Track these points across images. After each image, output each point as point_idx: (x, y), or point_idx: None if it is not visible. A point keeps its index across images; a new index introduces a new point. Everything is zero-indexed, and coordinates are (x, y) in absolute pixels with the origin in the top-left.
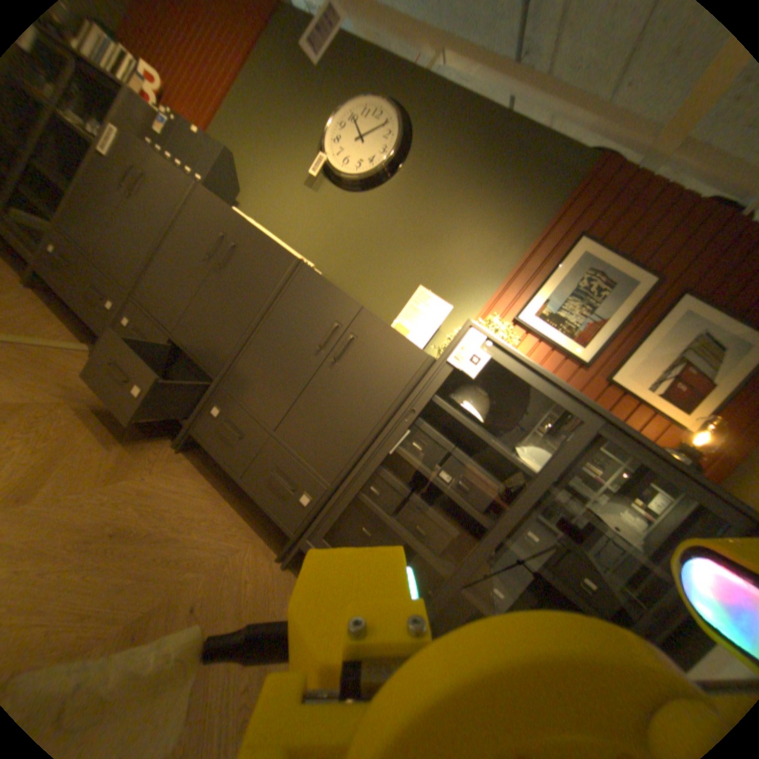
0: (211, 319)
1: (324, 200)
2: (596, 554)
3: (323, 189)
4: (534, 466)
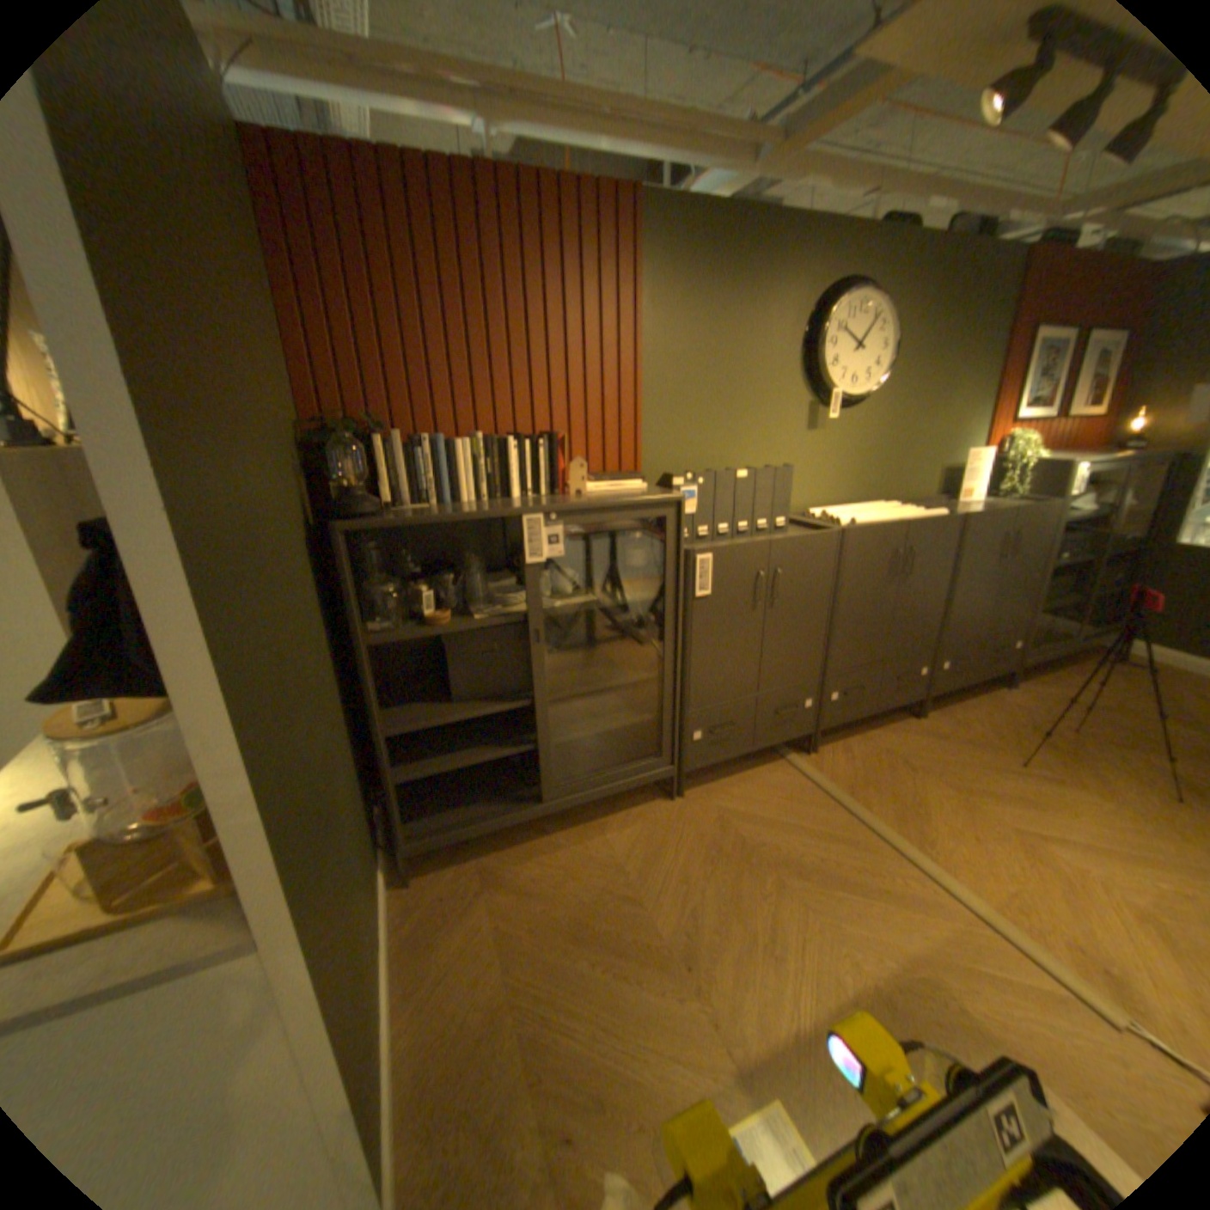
0: (915, 619)
1: (836, 434)
2: (1115, 523)
3: (830, 424)
4: (1092, 509)
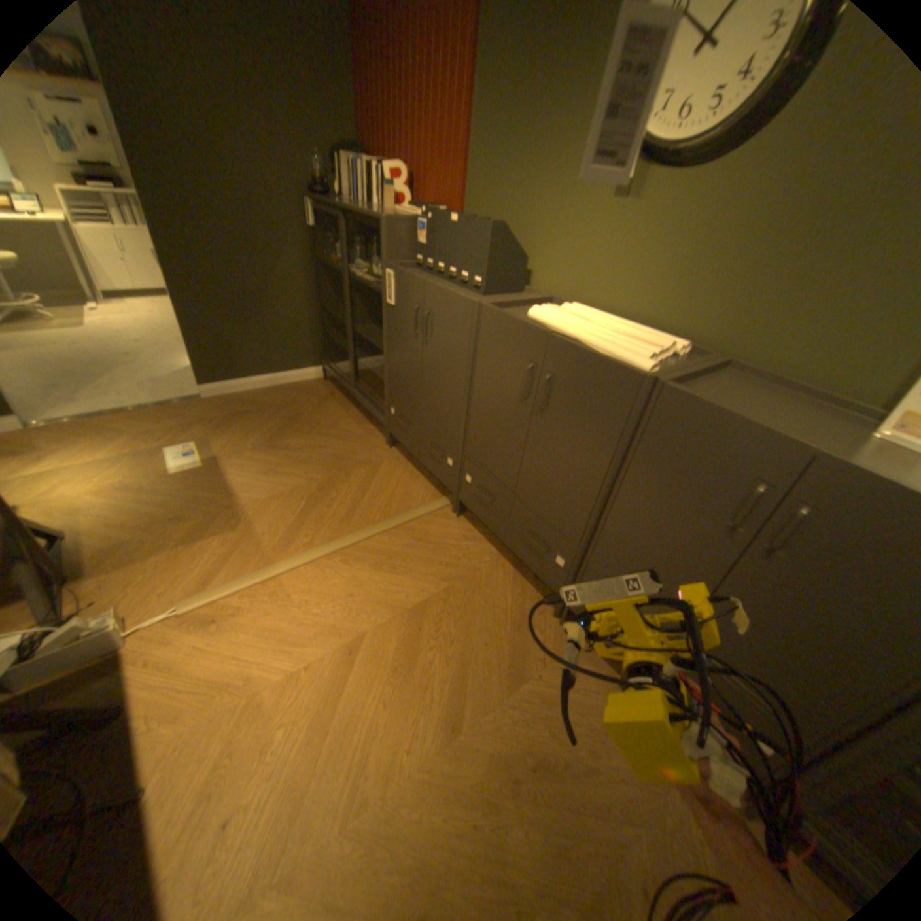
0: (550, 477)
1: (659, 208)
2: None
3: (651, 190)
4: None
